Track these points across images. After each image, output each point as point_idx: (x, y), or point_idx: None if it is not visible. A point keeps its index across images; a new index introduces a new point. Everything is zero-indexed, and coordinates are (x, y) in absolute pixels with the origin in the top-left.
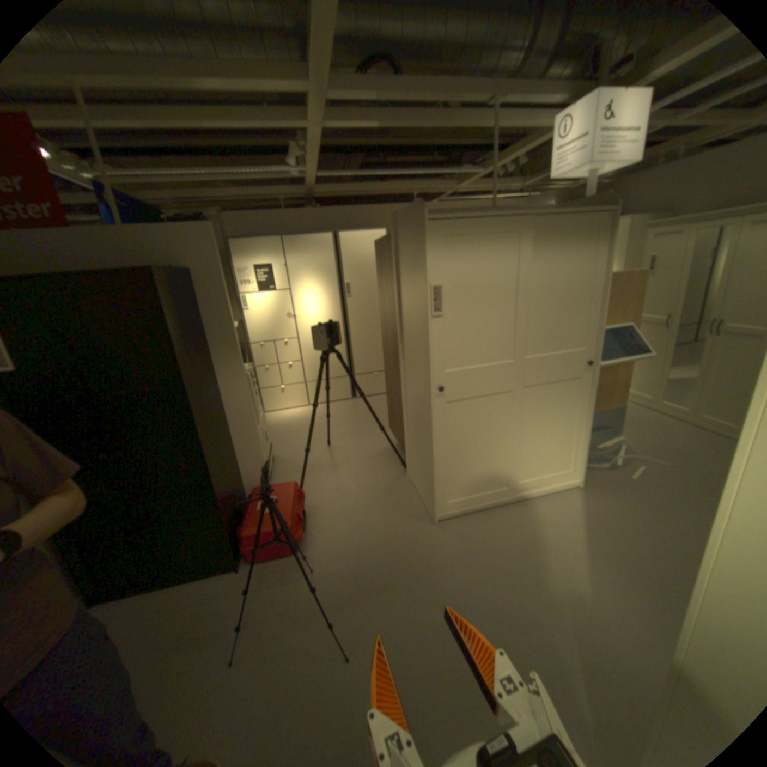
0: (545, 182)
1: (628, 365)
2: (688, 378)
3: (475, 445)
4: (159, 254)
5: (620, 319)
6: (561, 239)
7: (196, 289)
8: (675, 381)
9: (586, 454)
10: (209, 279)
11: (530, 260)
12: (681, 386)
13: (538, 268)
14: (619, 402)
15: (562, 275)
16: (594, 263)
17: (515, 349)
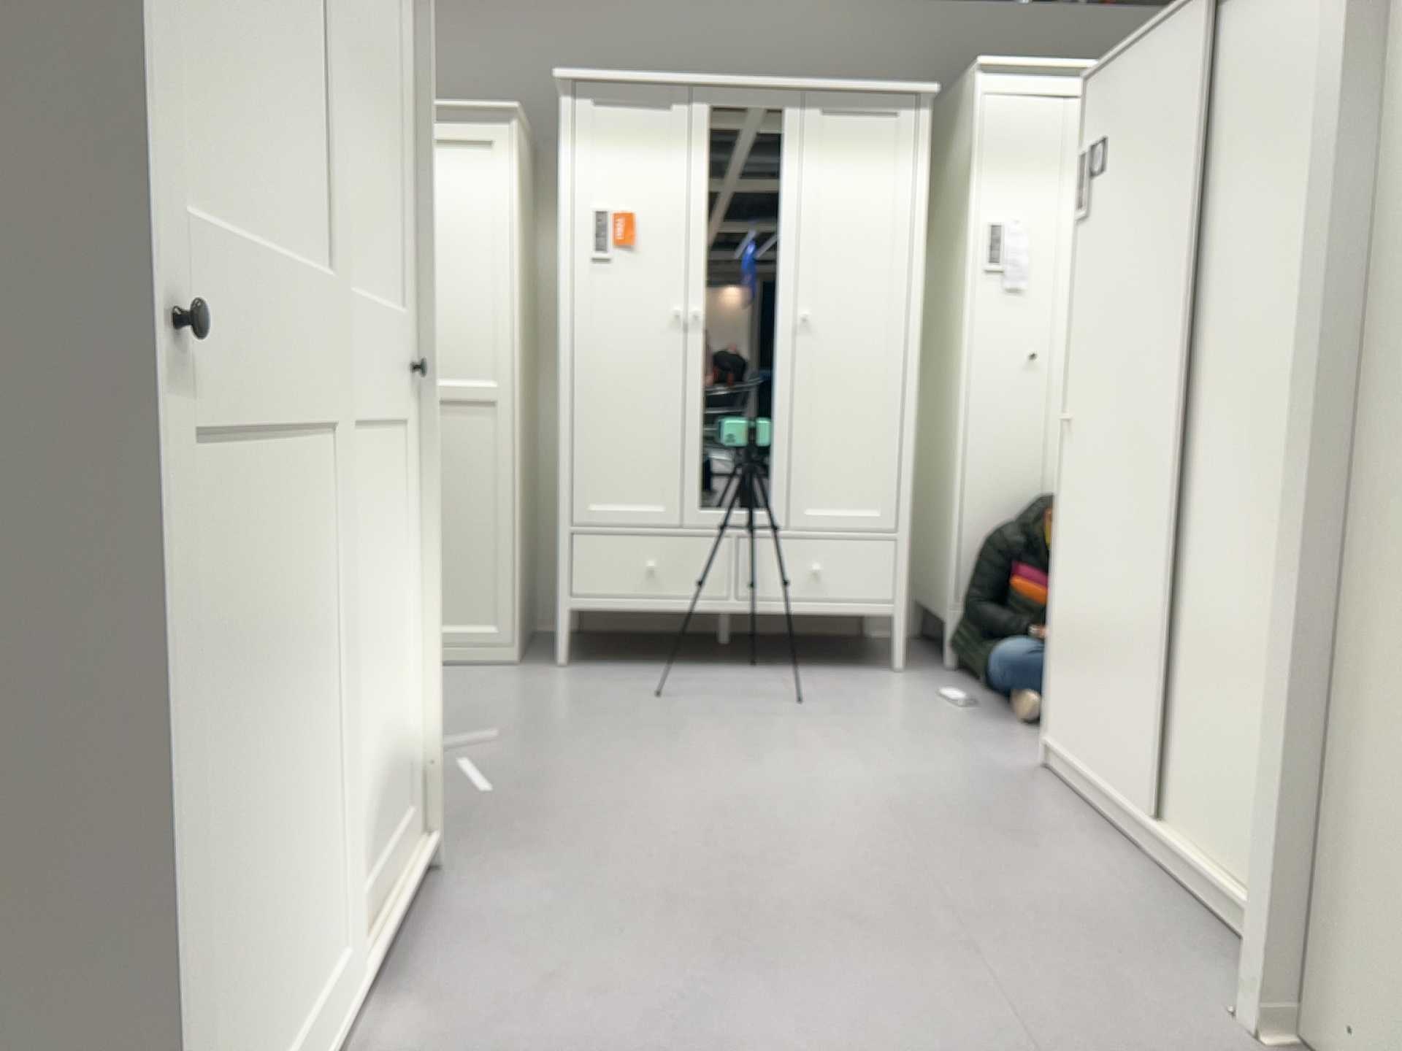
0: None
1: None
2: None
3: (257, 744)
4: None
5: None
6: None
7: None
8: None
9: (433, 724)
10: None
11: None
12: None
13: None
14: None
15: None
16: (394, 1)
17: (322, 220)
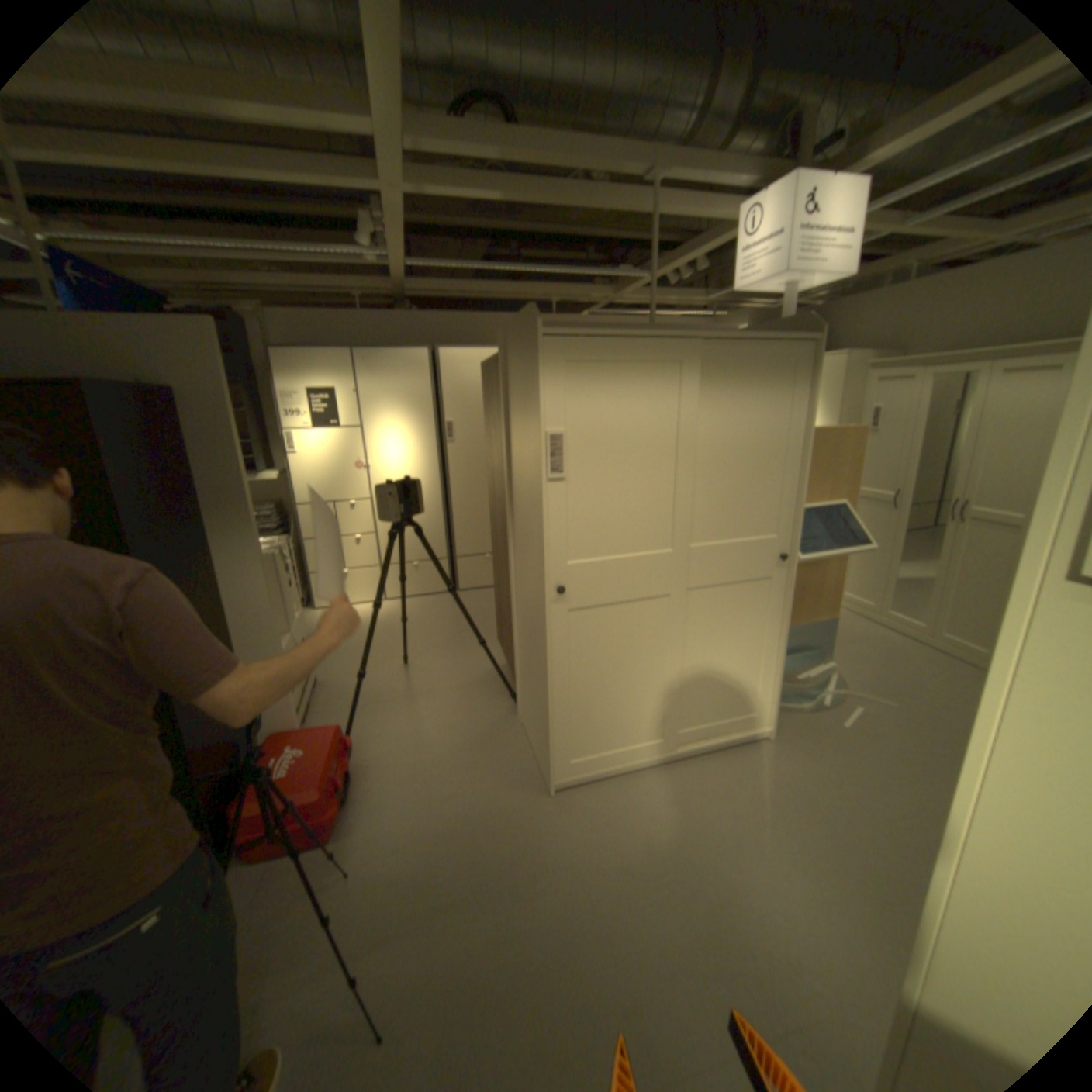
0: (736, 298)
1: (840, 559)
2: (925, 578)
3: (613, 675)
4: (124, 363)
5: (829, 495)
6: (742, 376)
7: (184, 420)
8: (908, 582)
9: (779, 690)
10: (207, 406)
11: (698, 404)
12: (915, 590)
13: (708, 417)
14: (829, 613)
15: (744, 428)
16: (789, 414)
17: (674, 534)
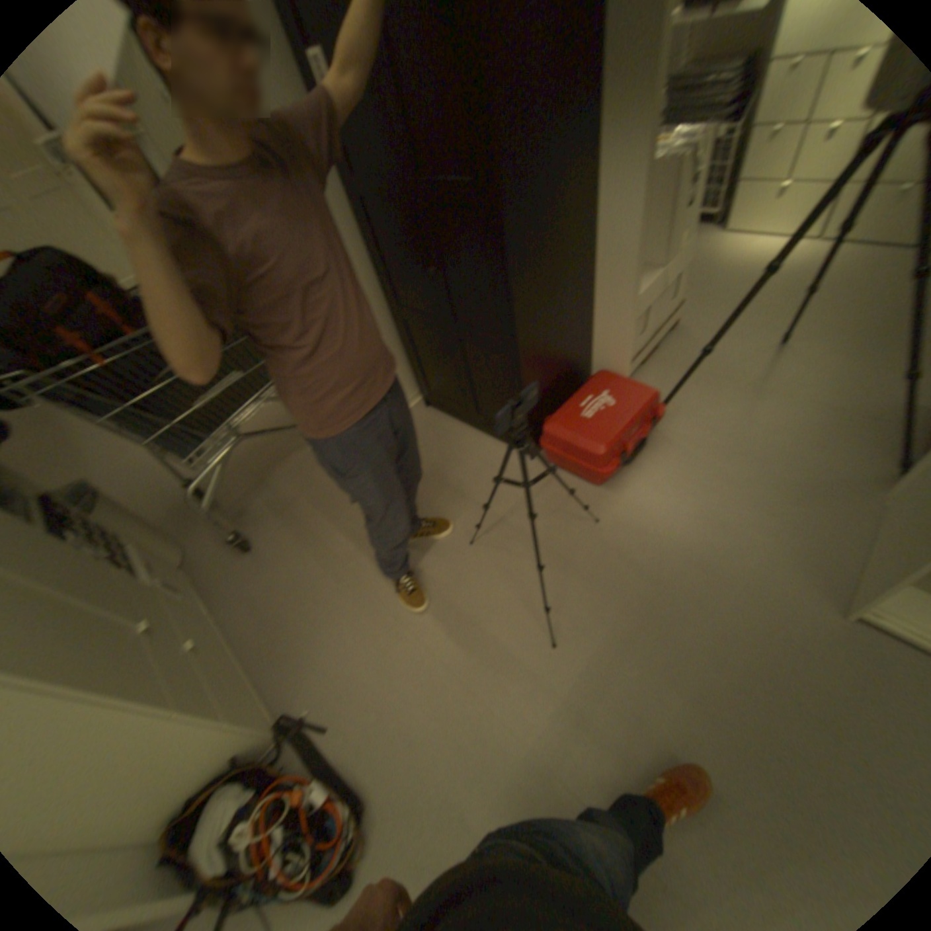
0: None
1: None
2: None
3: None
4: None
5: None
6: None
7: None
8: None
9: None
10: None
11: None
12: None
13: None
14: None
15: None
16: None
17: None
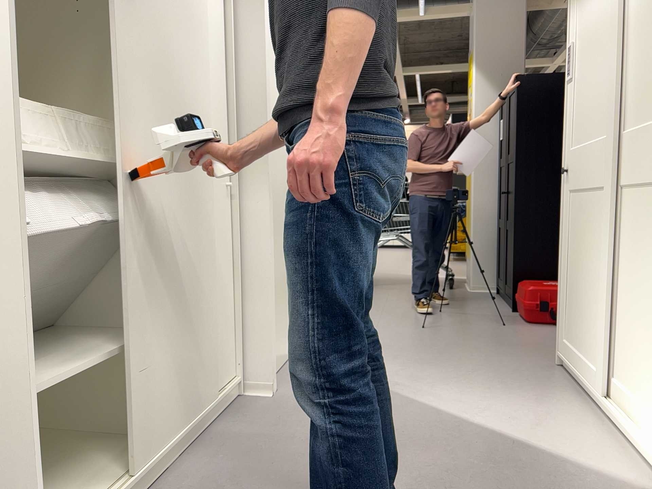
0: None
1: None
2: None
3: (578, 265)
4: None
5: None
6: None
7: None
8: None
9: None
10: None
11: None
12: None
13: None
14: None
15: None
16: None
17: (604, 118)
